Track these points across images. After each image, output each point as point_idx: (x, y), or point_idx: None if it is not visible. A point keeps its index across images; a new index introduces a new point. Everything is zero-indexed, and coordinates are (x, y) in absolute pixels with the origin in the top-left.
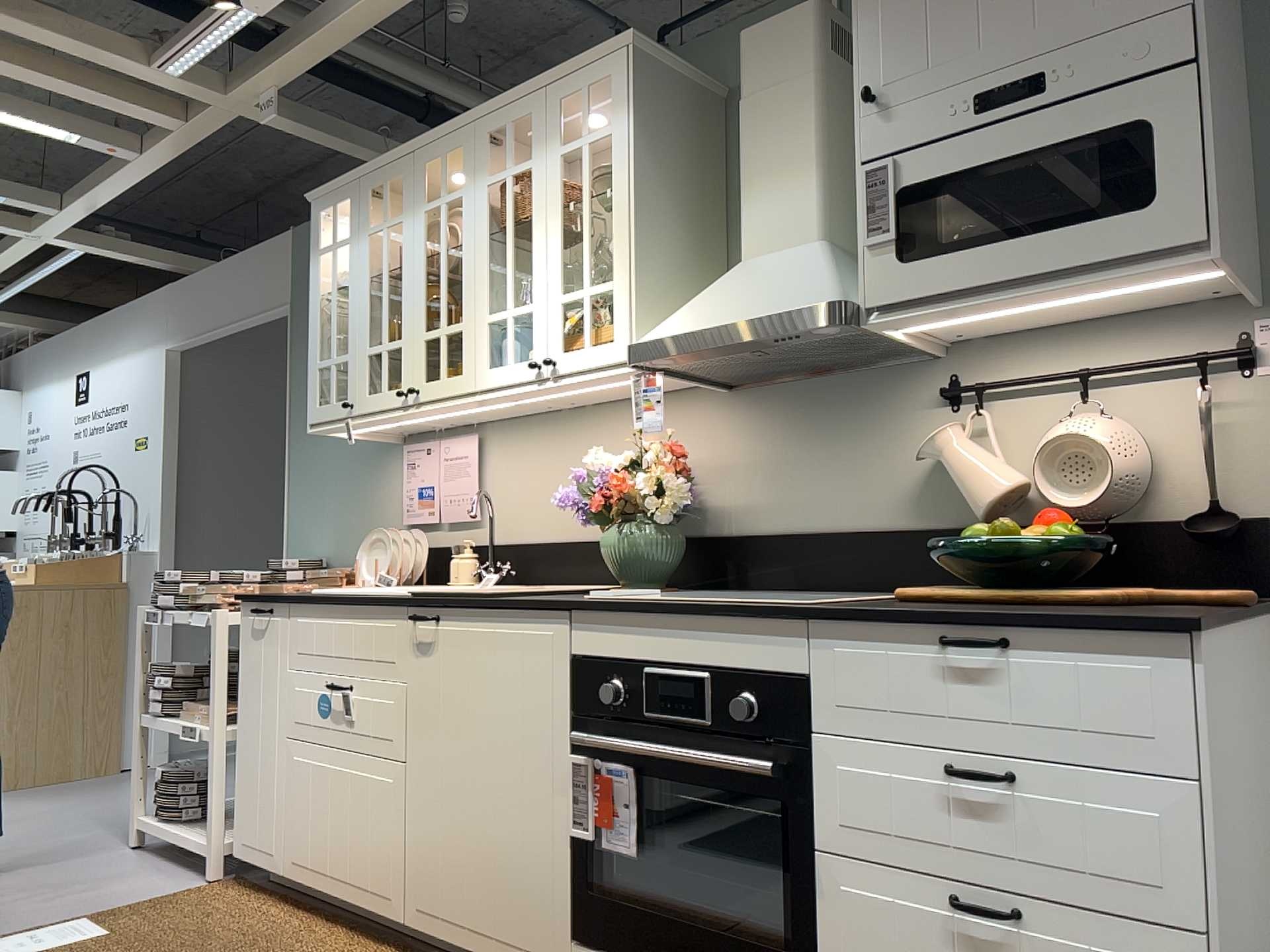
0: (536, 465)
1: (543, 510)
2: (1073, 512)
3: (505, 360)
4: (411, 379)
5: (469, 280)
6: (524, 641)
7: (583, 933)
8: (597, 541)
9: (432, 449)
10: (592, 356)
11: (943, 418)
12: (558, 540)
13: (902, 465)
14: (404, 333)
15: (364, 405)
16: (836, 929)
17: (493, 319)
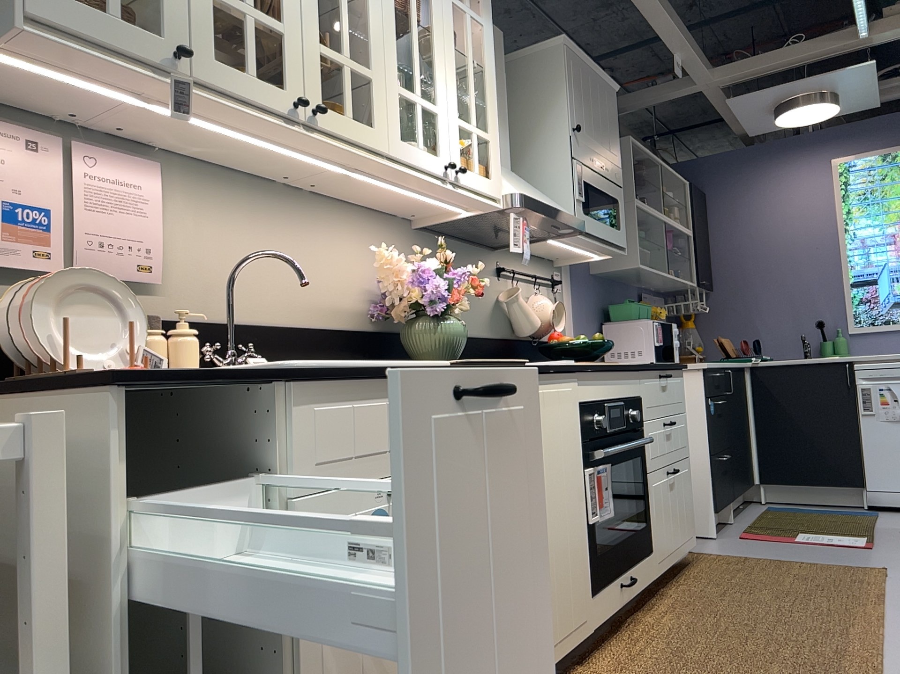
0: (246, 234)
1: (258, 289)
2: (543, 335)
3: (417, 144)
4: (302, 89)
5: (379, 34)
6: (561, 396)
7: (596, 584)
8: (325, 329)
9: (46, 148)
10: (482, 183)
11: (498, 282)
12: (279, 324)
13: (487, 303)
14: (288, 21)
15: (211, 72)
16: (653, 503)
17: (405, 95)
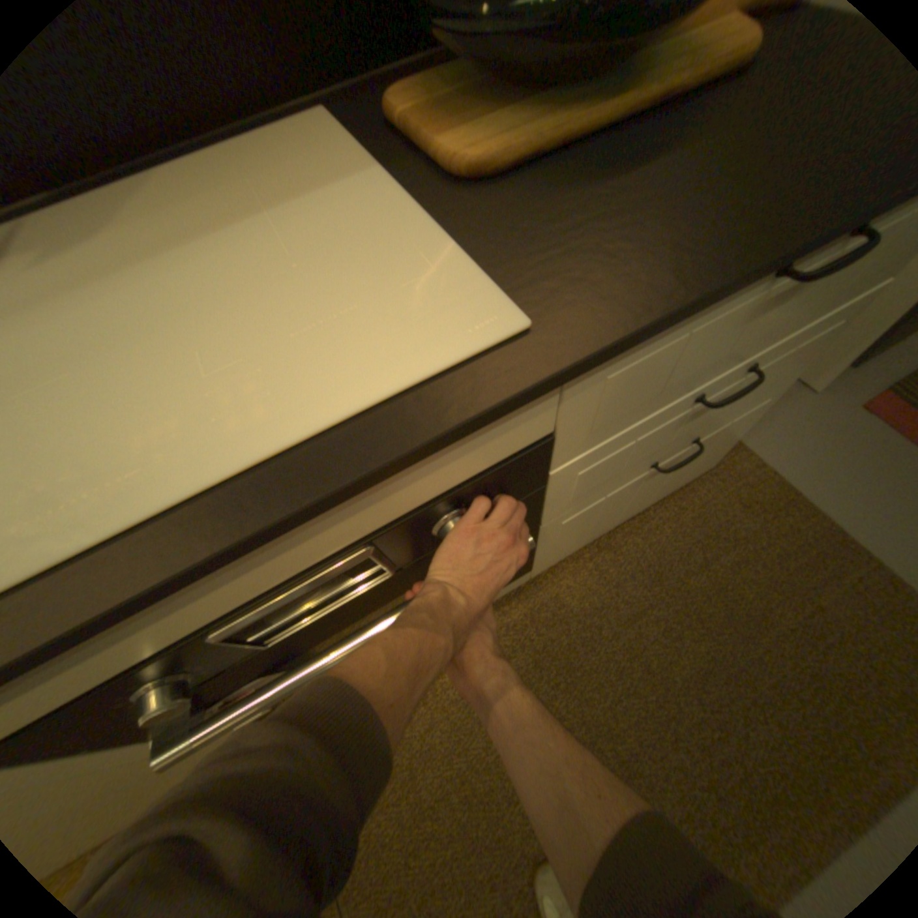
0: None
1: None
2: None
3: None
4: None
5: None
6: None
7: None
8: None
9: None
10: None
11: None
12: None
13: None
14: None
15: None
16: (553, 538)
17: None
